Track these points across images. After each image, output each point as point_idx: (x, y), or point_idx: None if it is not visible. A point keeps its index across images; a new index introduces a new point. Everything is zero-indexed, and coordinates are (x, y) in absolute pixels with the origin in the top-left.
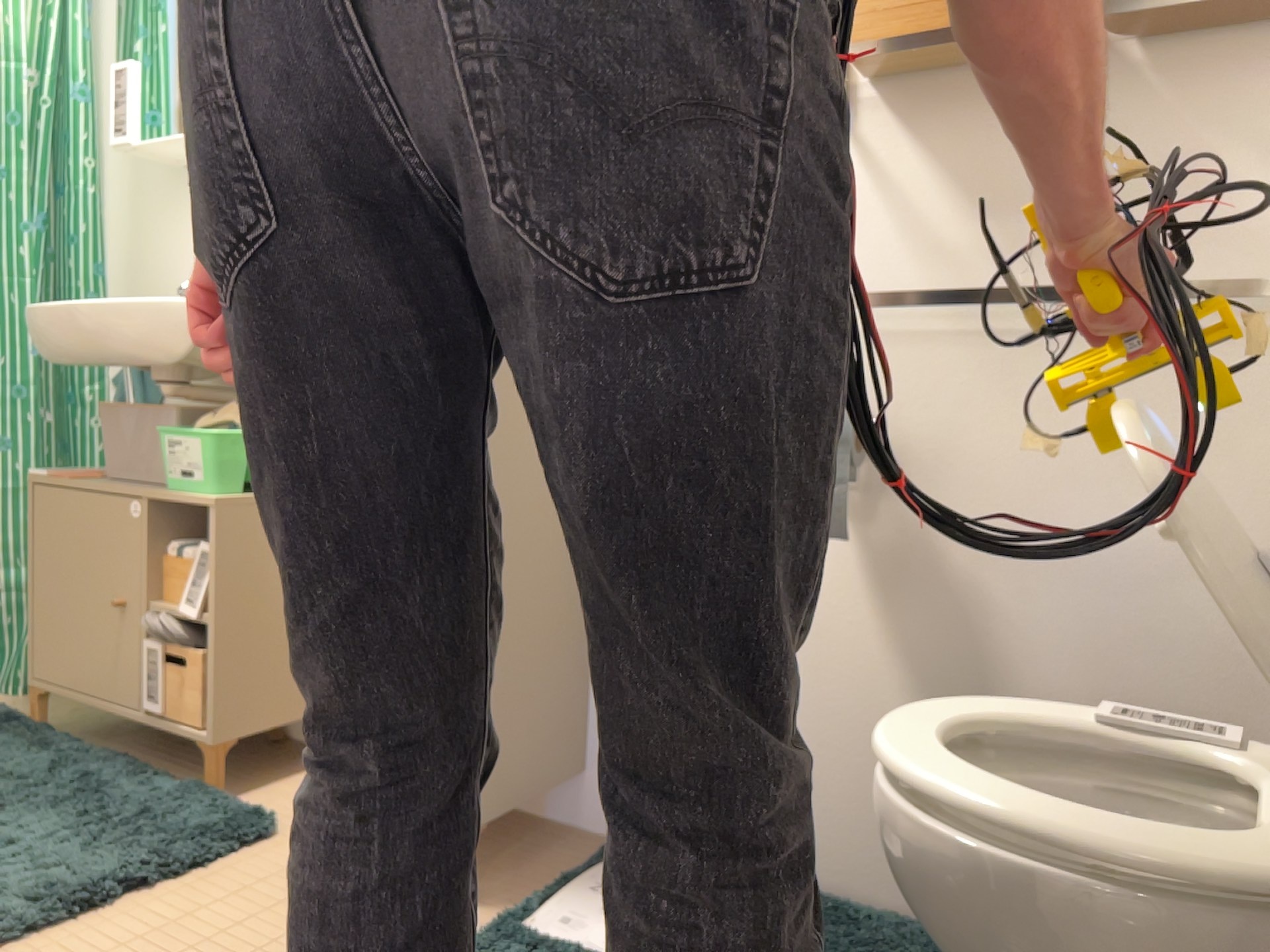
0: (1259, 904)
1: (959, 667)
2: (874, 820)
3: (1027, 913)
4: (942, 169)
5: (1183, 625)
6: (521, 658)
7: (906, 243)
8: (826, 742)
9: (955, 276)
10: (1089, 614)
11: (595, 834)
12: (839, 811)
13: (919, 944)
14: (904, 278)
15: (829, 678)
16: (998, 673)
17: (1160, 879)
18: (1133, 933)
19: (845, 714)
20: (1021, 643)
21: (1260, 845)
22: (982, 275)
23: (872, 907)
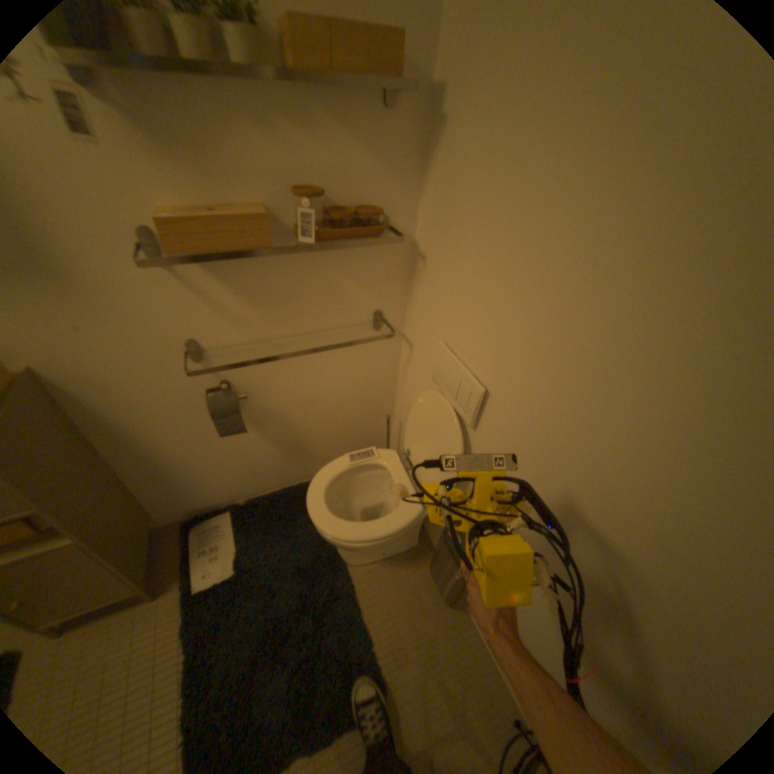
0: (413, 522)
1: (288, 435)
2: (271, 475)
3: (374, 549)
4: (235, 286)
5: (346, 404)
6: (120, 535)
7: (227, 318)
8: (249, 467)
9: (255, 329)
10: (322, 410)
11: (169, 529)
12: (260, 478)
13: (300, 500)
14: (231, 332)
15: (245, 454)
16: (300, 432)
17: (398, 531)
18: (394, 541)
19: (253, 459)
20: (305, 423)
21: (412, 515)
22: (266, 327)
23: (280, 494)
